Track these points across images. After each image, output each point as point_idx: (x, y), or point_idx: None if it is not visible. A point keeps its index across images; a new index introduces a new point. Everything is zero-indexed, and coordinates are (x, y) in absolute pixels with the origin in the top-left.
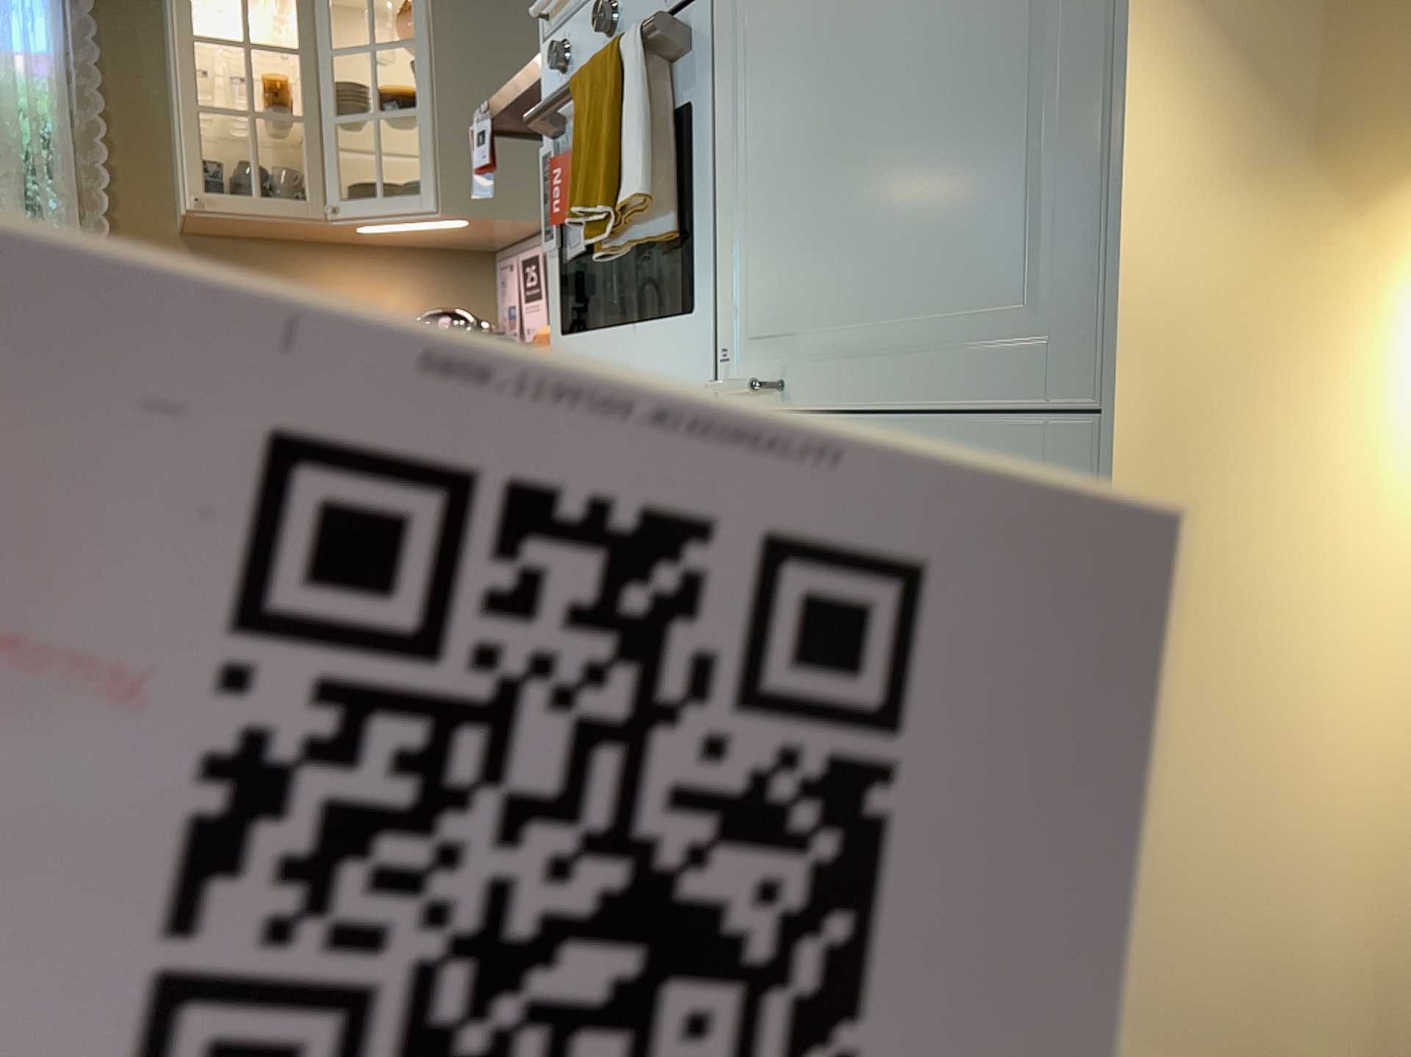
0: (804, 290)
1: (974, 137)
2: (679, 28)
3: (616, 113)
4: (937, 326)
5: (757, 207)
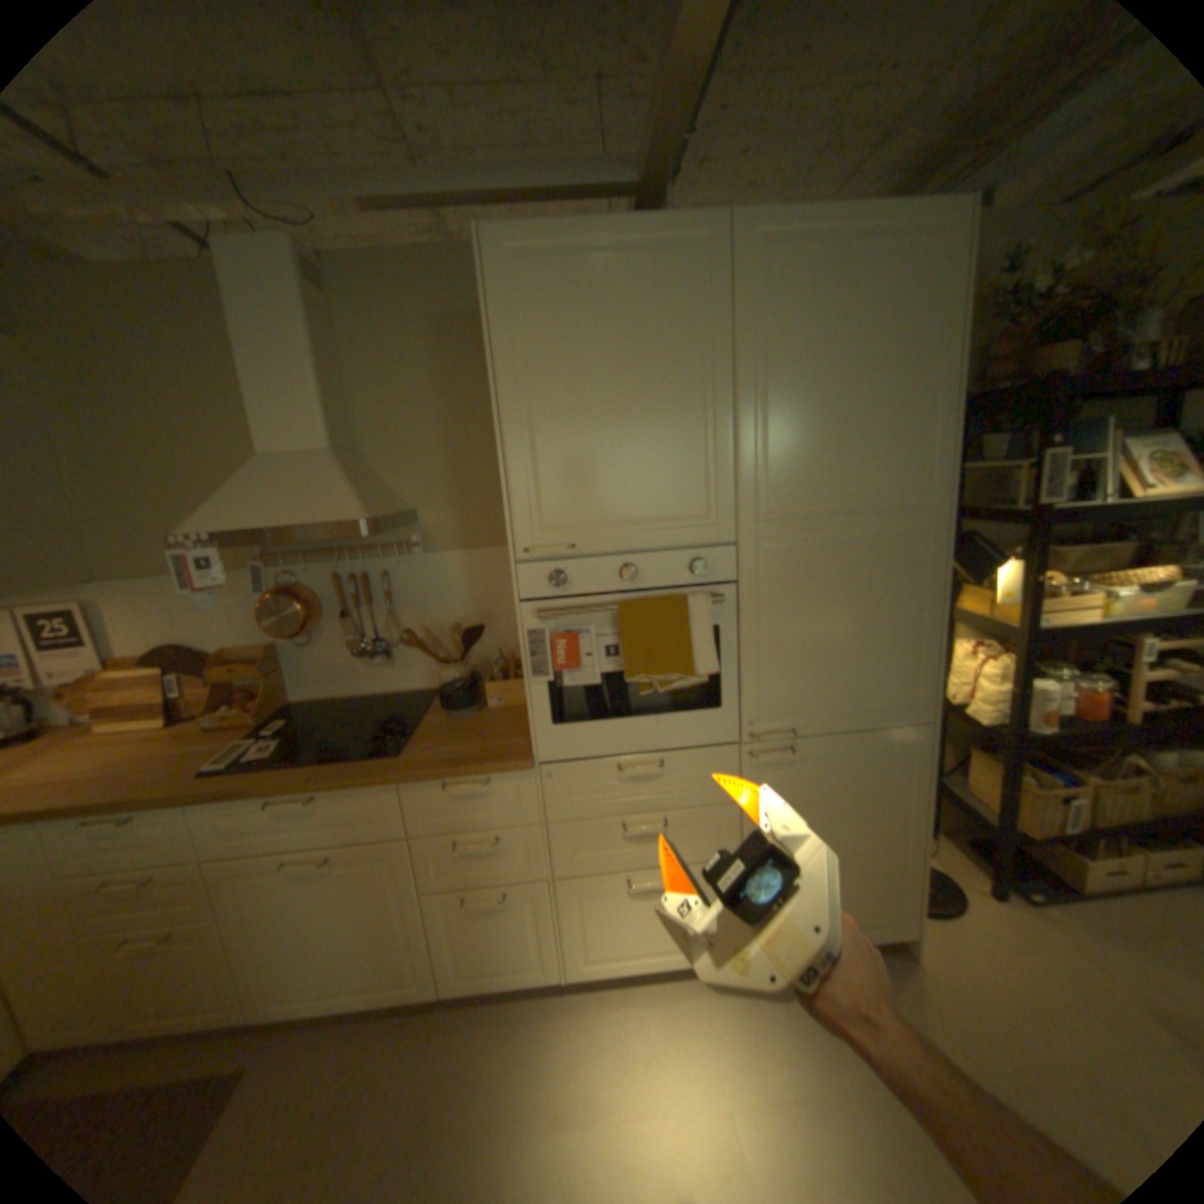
0: (798, 698)
1: (883, 657)
2: (725, 601)
3: (682, 634)
4: (865, 707)
5: (764, 669)
